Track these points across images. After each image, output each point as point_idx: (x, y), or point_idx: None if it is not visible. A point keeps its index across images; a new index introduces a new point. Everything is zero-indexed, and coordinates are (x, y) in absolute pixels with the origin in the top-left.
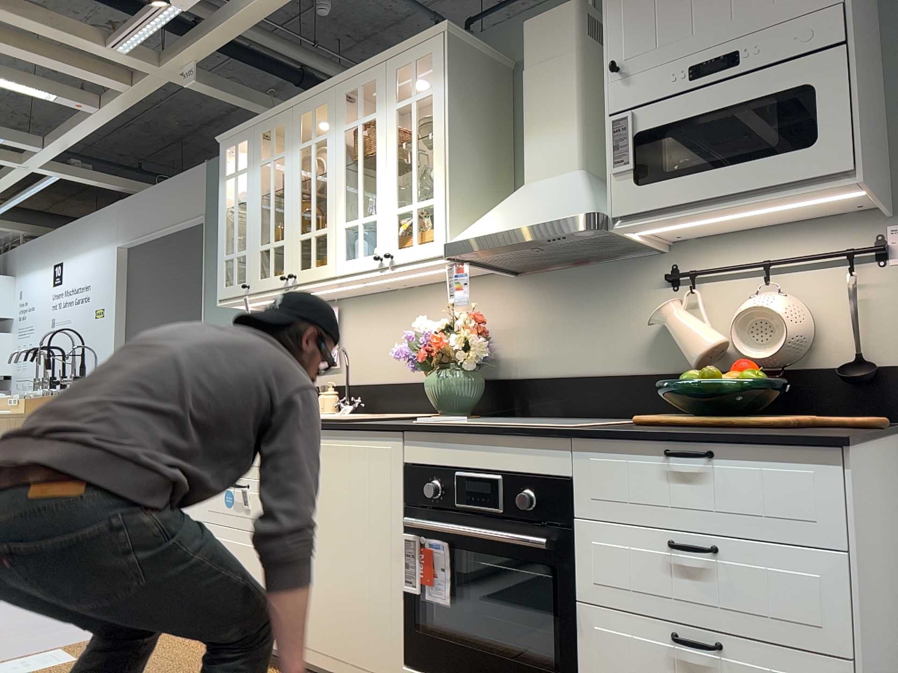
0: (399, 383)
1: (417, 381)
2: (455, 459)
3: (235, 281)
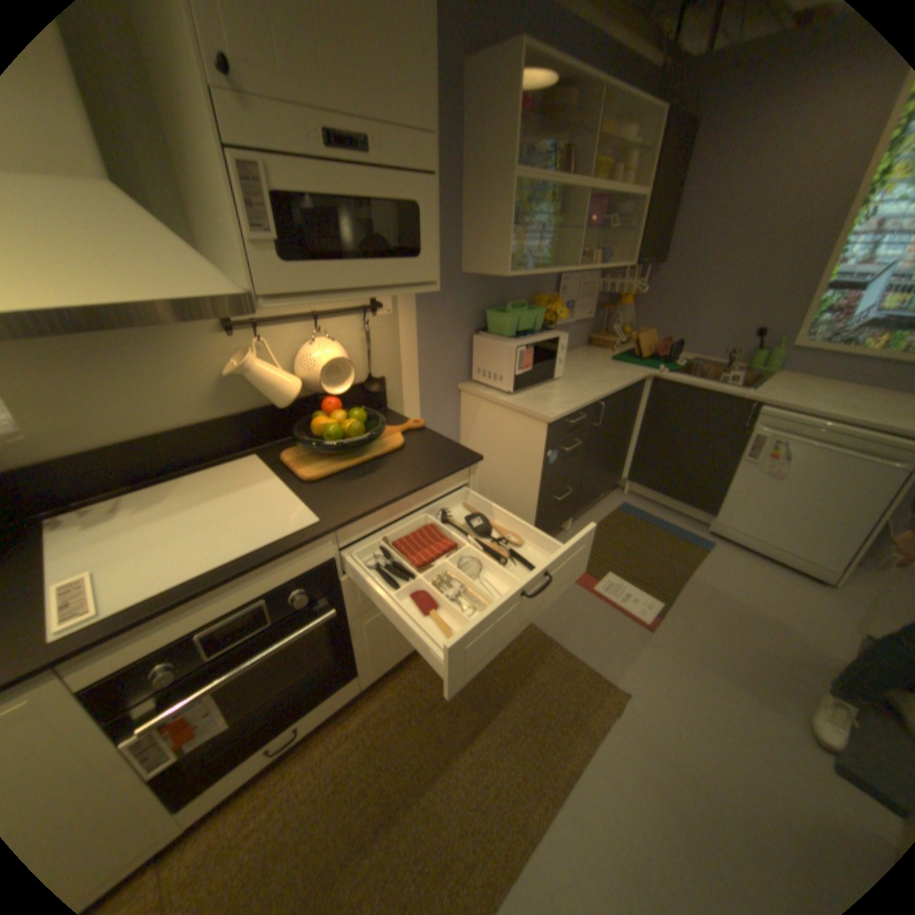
0: None
1: None
2: (185, 625)
3: None
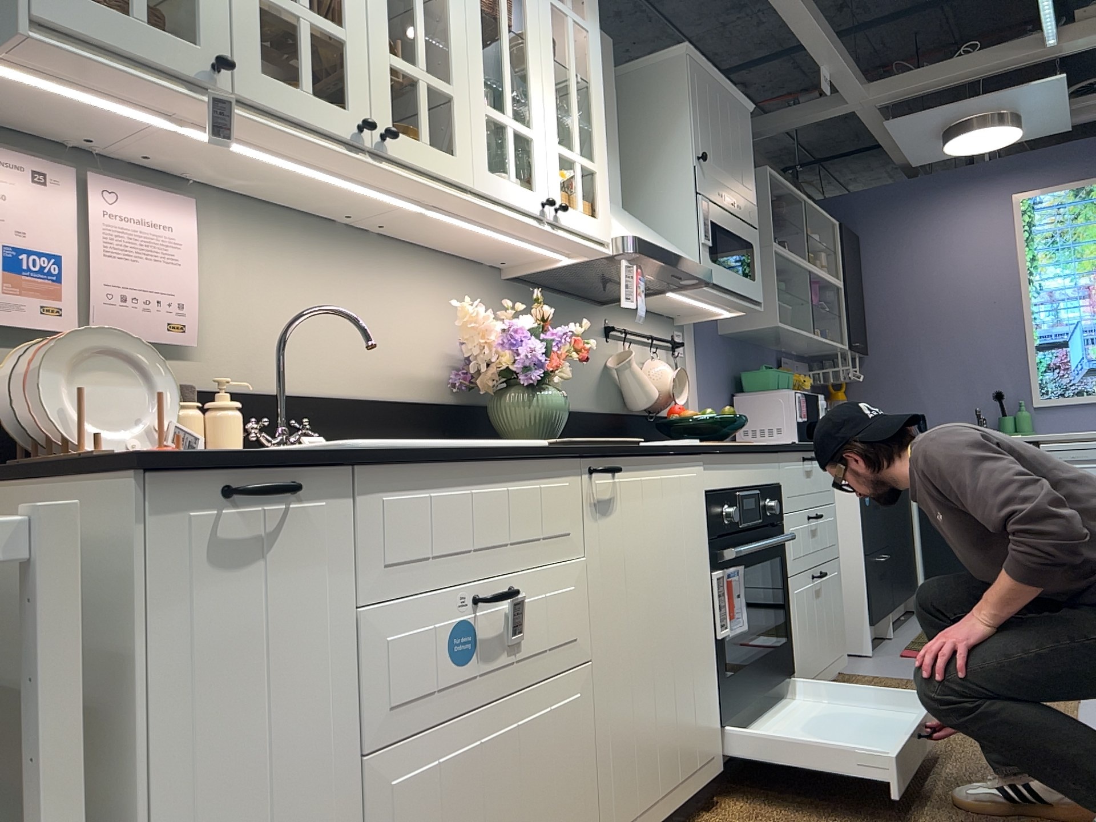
0: (353, 399)
1: (384, 398)
2: (736, 478)
3: (142, 9)
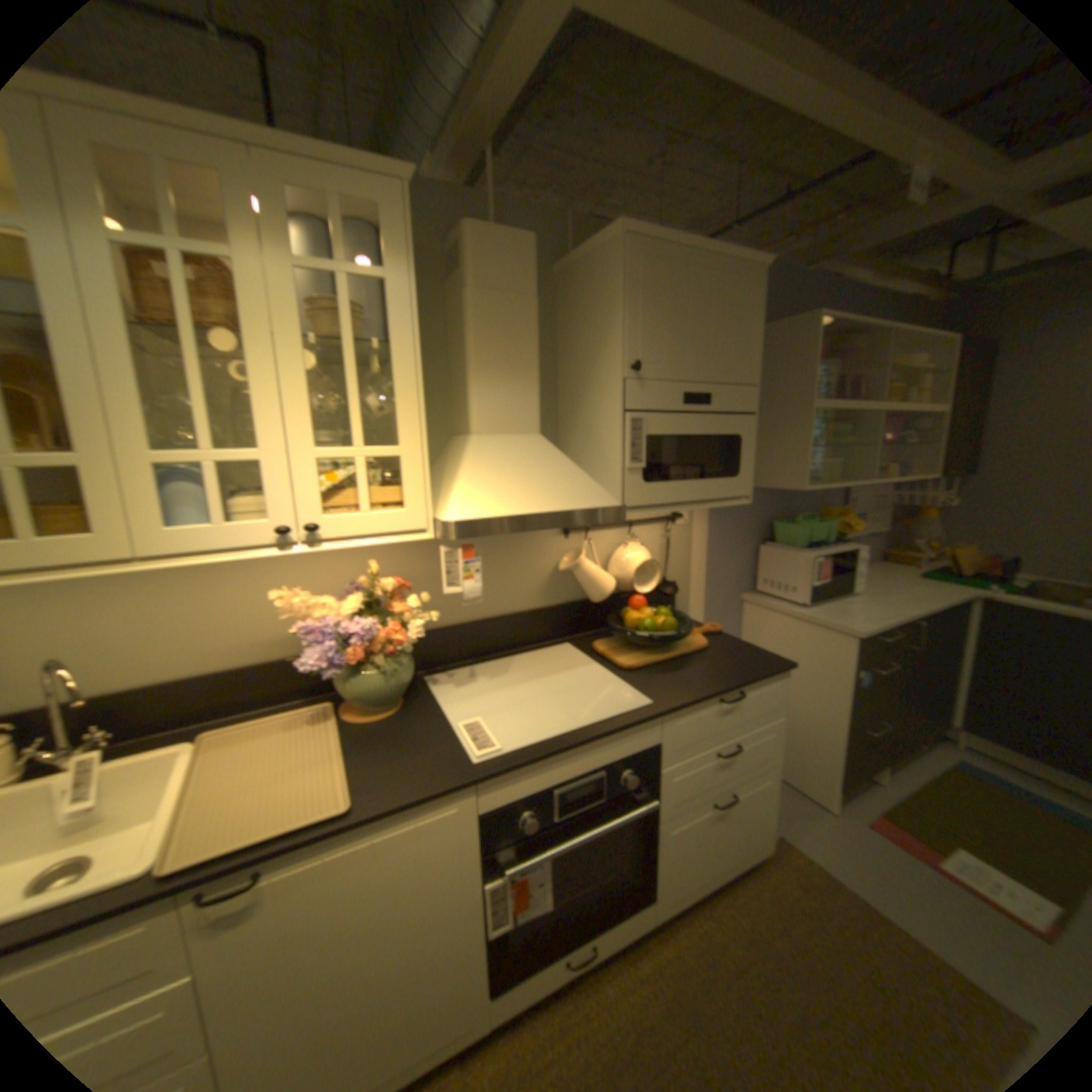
0: (190, 677)
1: (234, 665)
2: (551, 777)
3: None
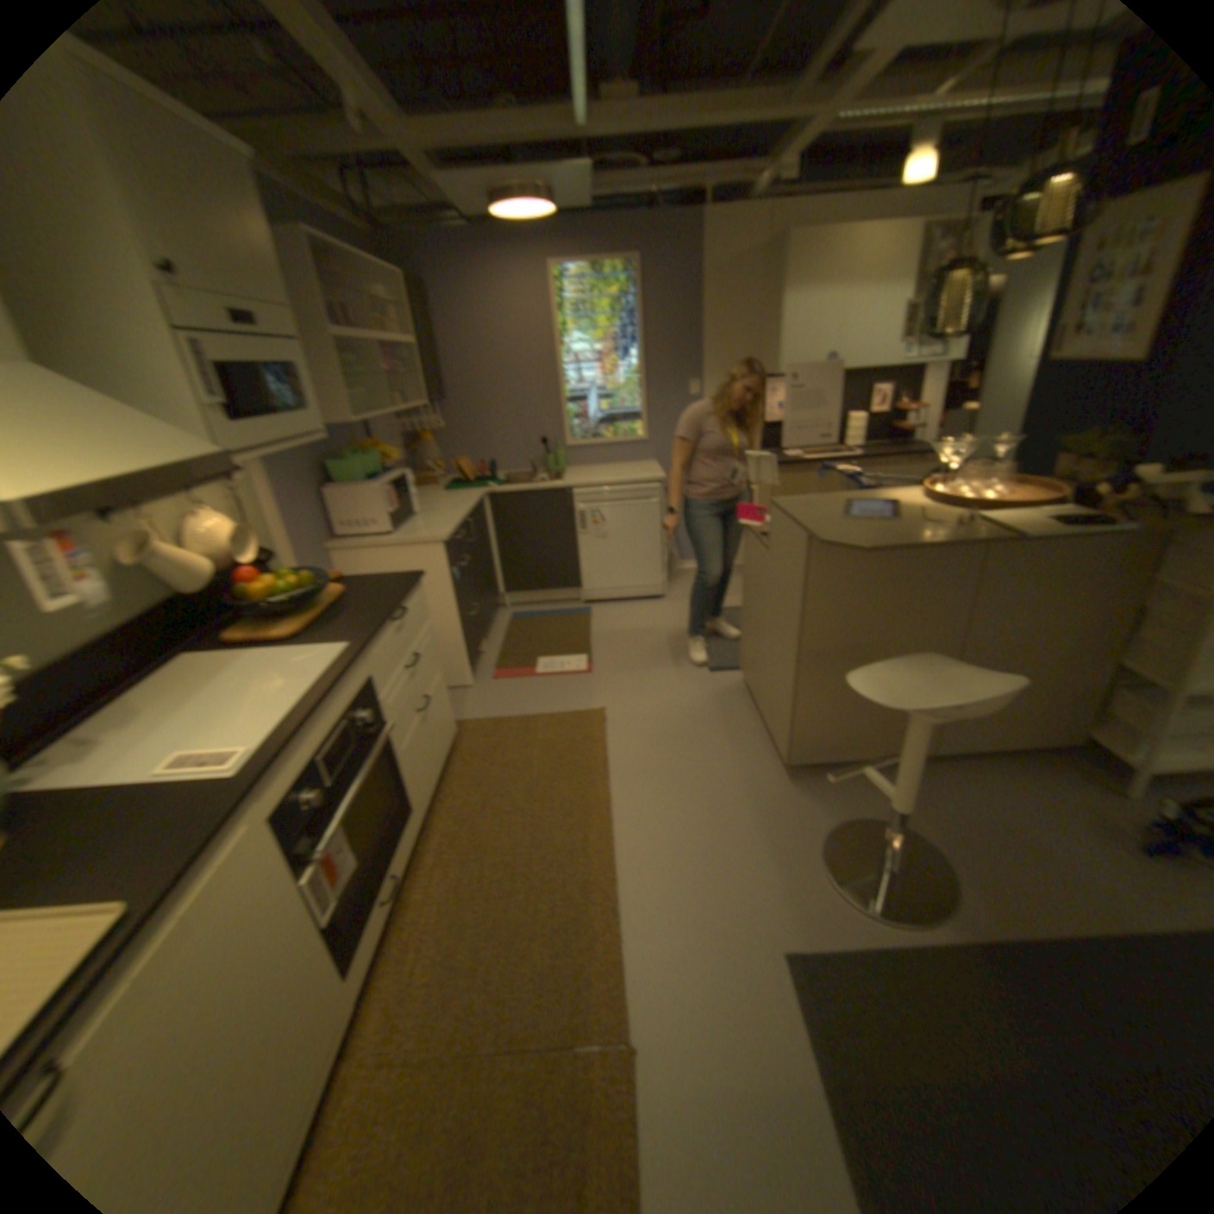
0: None
1: None
2: (314, 746)
3: None
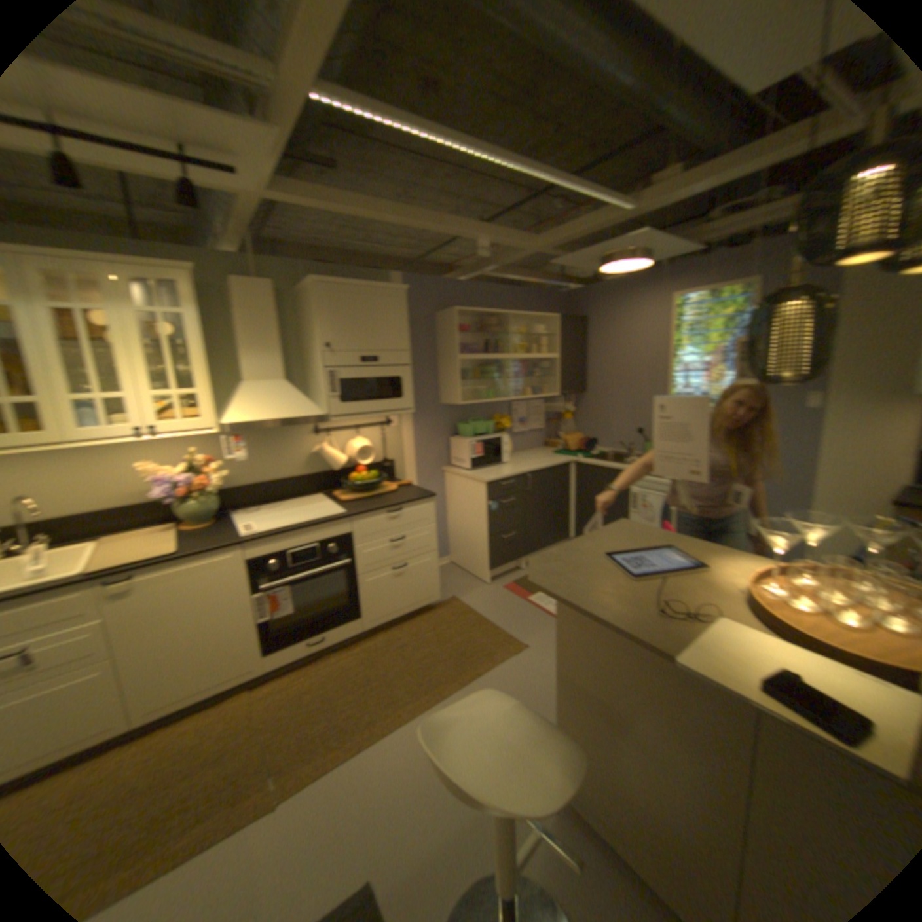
0: (90, 512)
1: (115, 506)
2: (284, 545)
3: None
